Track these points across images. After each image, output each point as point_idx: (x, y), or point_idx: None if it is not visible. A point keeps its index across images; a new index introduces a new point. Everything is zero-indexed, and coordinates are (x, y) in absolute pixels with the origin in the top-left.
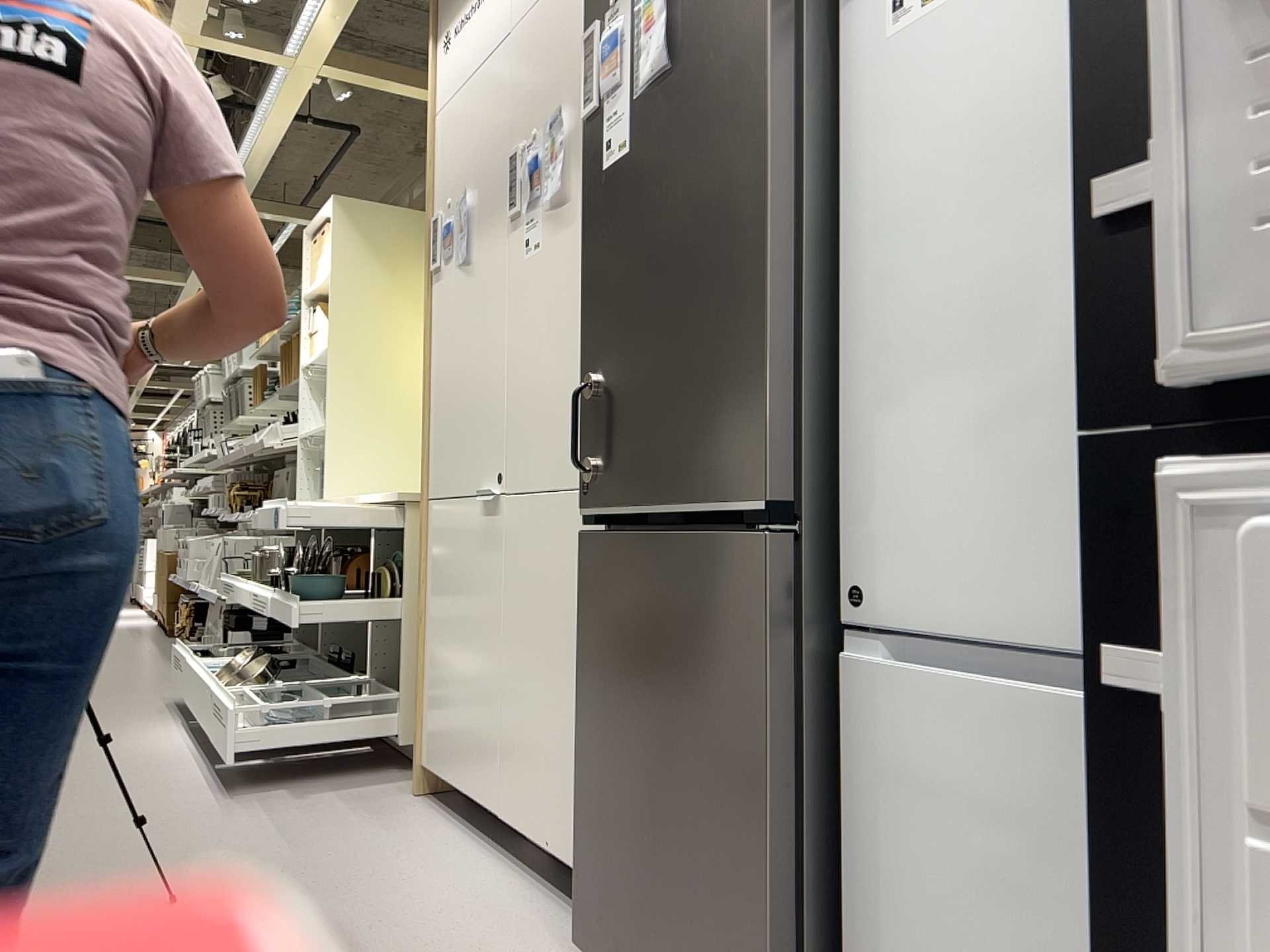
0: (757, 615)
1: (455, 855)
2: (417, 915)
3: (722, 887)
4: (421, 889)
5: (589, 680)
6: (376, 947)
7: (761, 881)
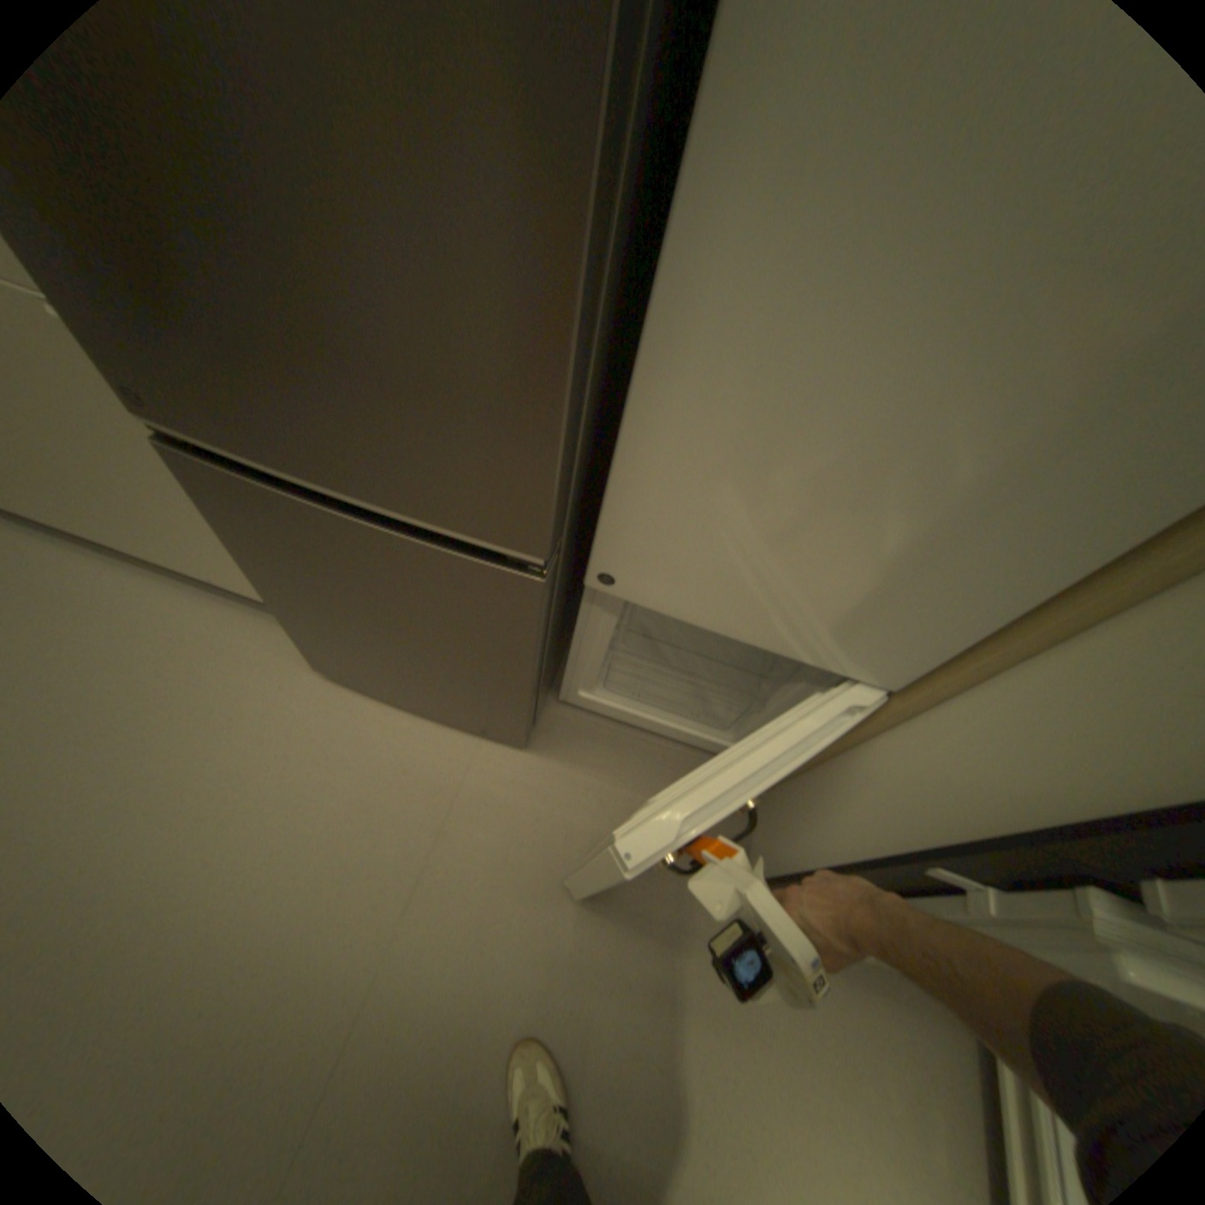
0: (519, 610)
1: (87, 582)
2: (135, 681)
3: (479, 691)
4: (103, 647)
5: (259, 564)
6: (139, 739)
7: (516, 696)
